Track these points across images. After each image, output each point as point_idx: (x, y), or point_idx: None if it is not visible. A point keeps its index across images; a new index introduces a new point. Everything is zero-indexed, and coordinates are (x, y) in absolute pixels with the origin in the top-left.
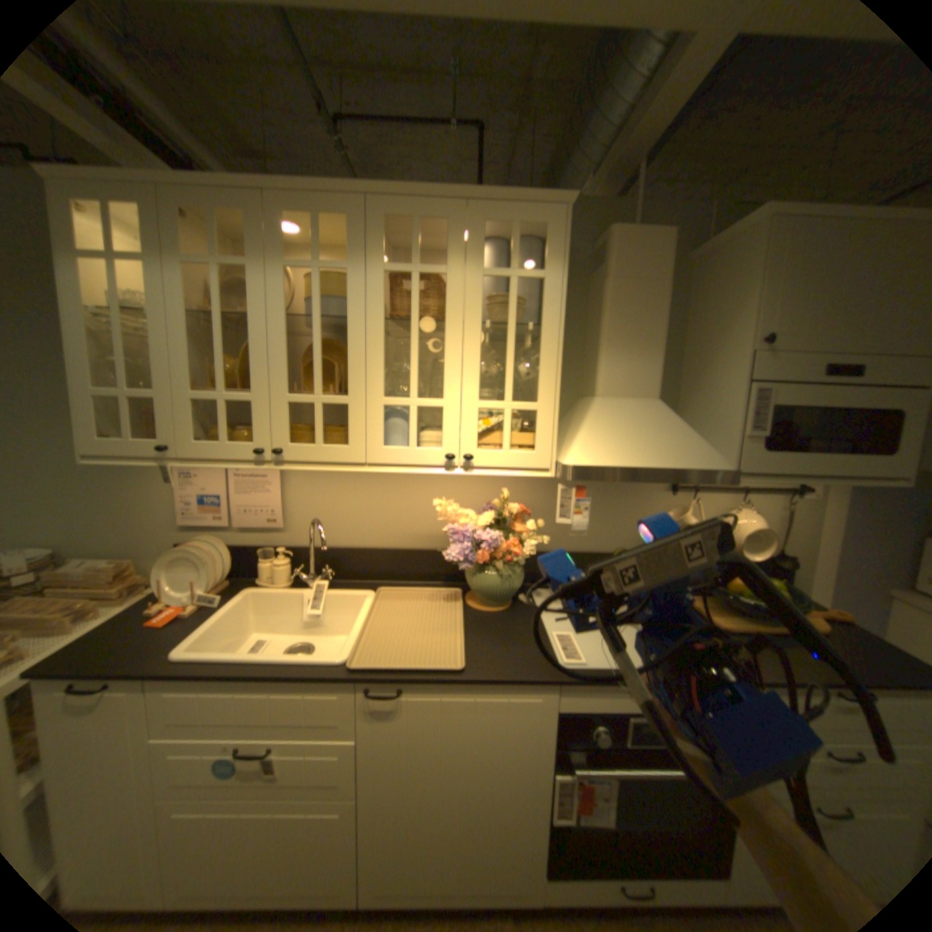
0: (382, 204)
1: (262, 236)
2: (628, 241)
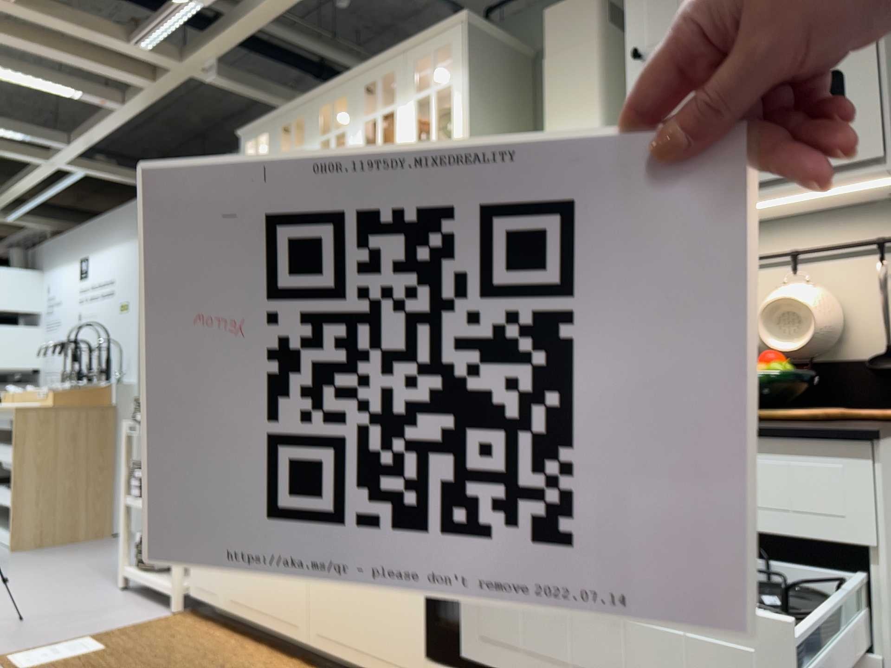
0: (361, 79)
1: (311, 127)
2: (553, 21)
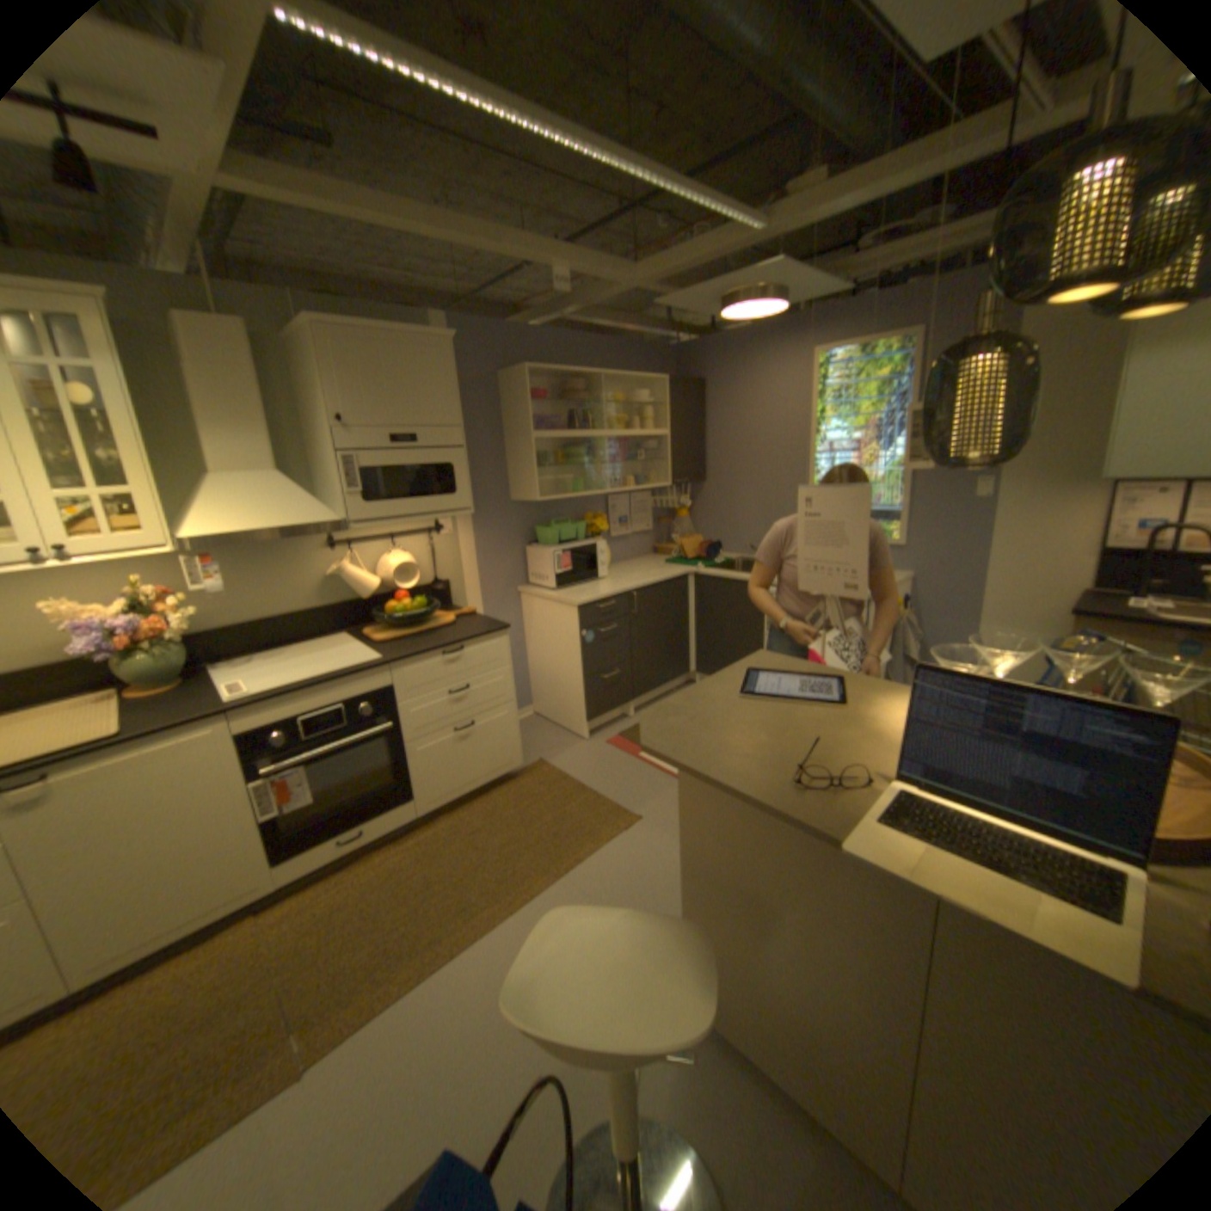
0: None
1: None
2: (195, 330)
